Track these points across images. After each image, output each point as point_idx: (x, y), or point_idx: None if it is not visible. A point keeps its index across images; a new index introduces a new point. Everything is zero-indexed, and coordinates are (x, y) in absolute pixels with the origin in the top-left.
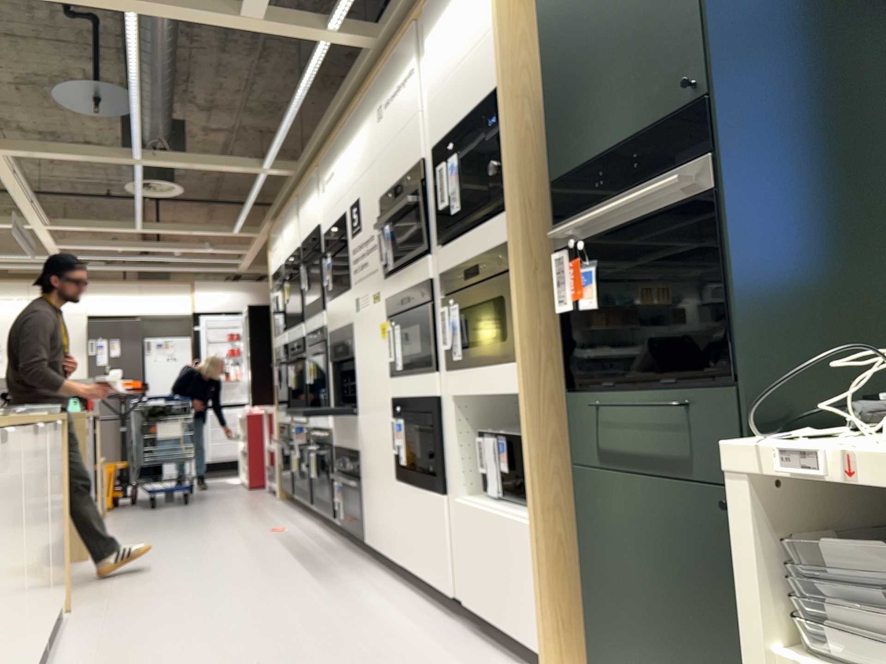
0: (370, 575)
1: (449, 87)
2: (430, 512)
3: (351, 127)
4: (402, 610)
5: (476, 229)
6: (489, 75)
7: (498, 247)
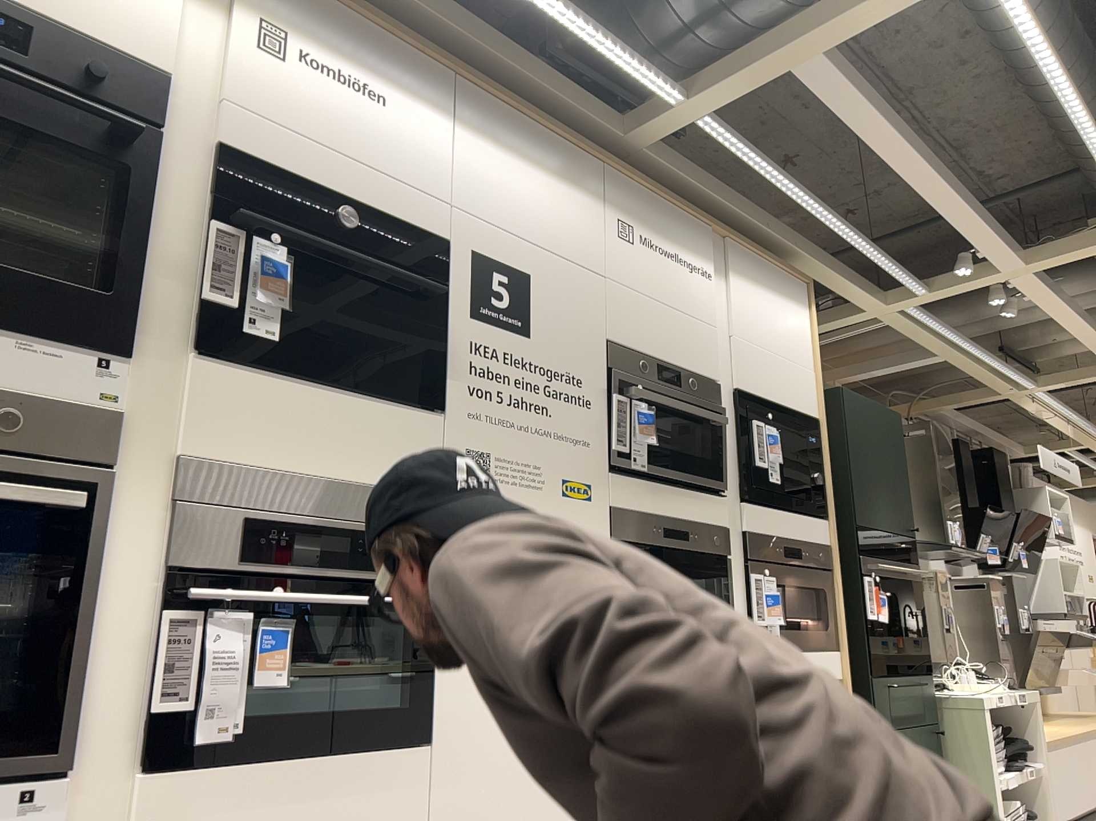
0: None
1: (763, 356)
2: None
3: (513, 132)
4: None
5: (790, 512)
6: (807, 399)
7: (815, 543)
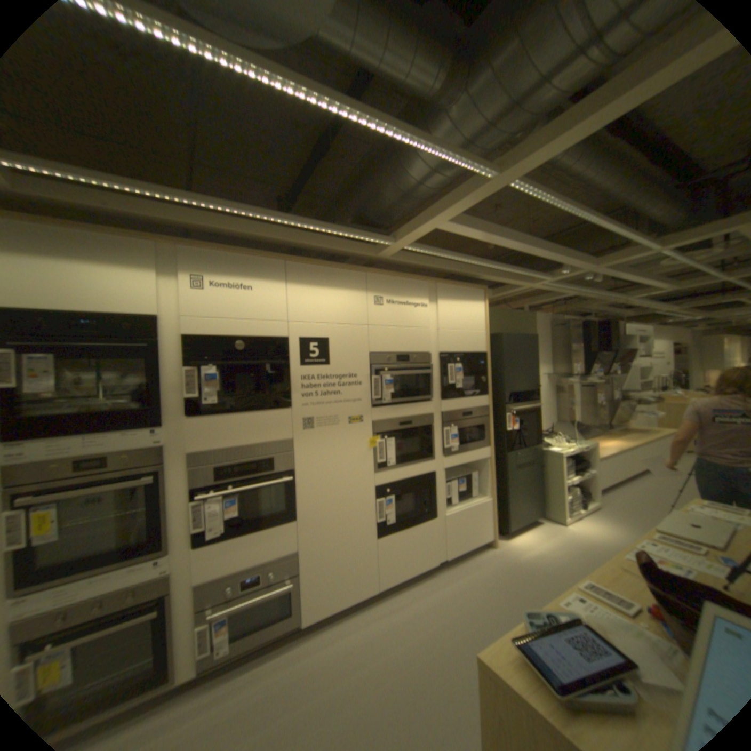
0: (350, 630)
1: (455, 334)
2: (421, 535)
3: (316, 277)
4: (424, 598)
5: (467, 397)
6: (480, 345)
7: (480, 407)
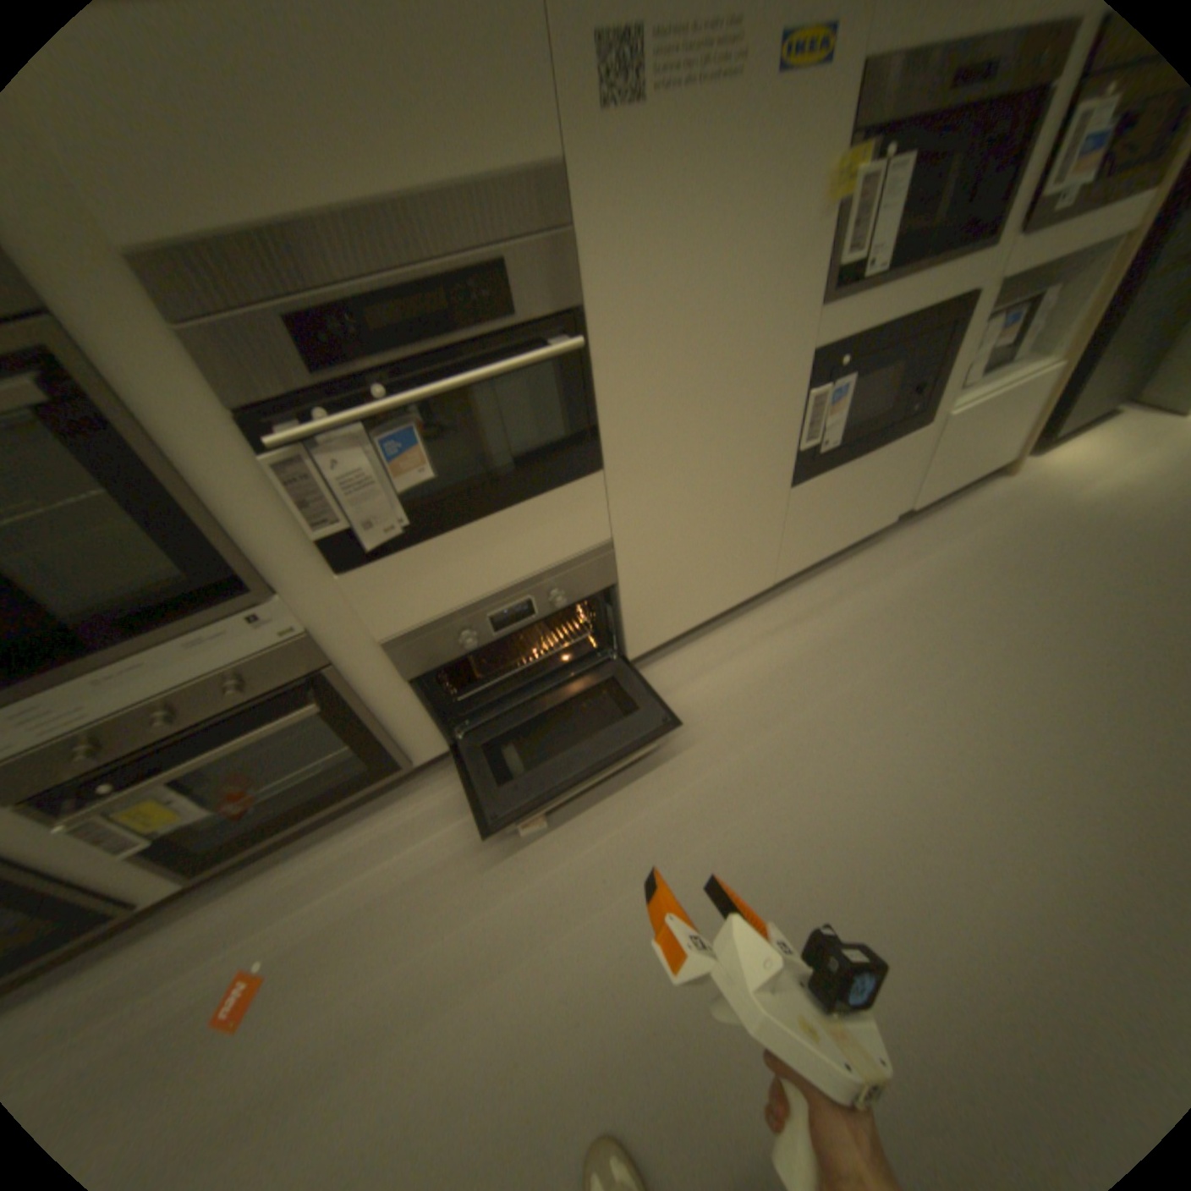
0: (718, 652)
1: None
2: (885, 467)
3: None
4: (863, 586)
5: None
6: None
7: None
